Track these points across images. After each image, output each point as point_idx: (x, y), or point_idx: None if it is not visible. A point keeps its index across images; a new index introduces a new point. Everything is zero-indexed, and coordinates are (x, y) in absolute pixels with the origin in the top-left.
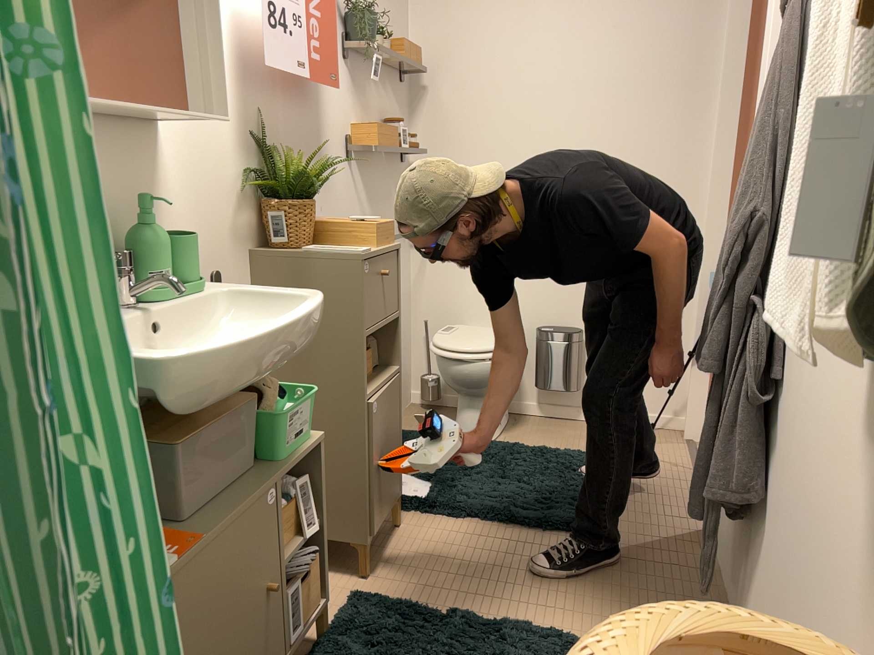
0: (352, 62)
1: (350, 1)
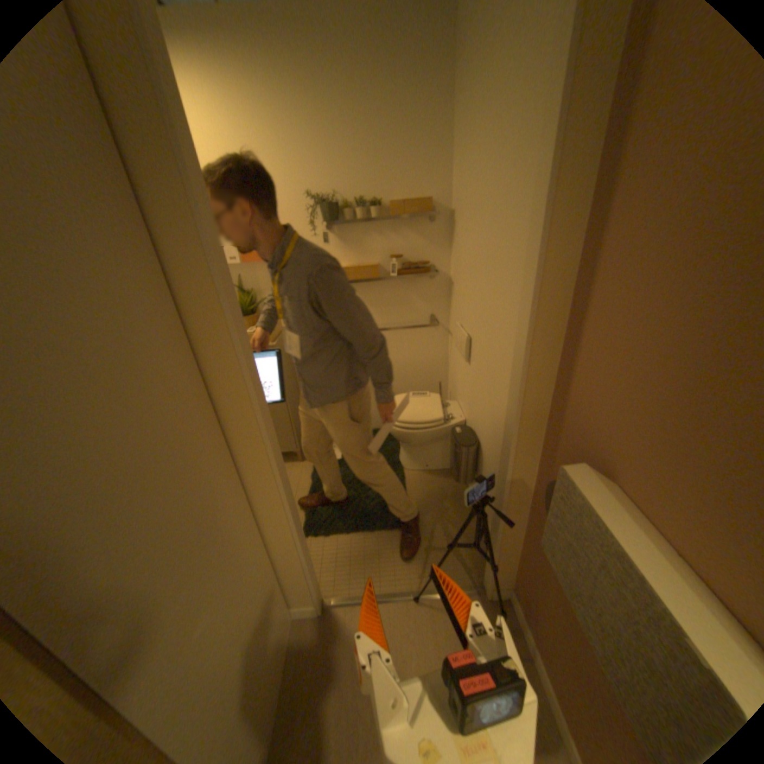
0: (337, 226)
1: (332, 187)
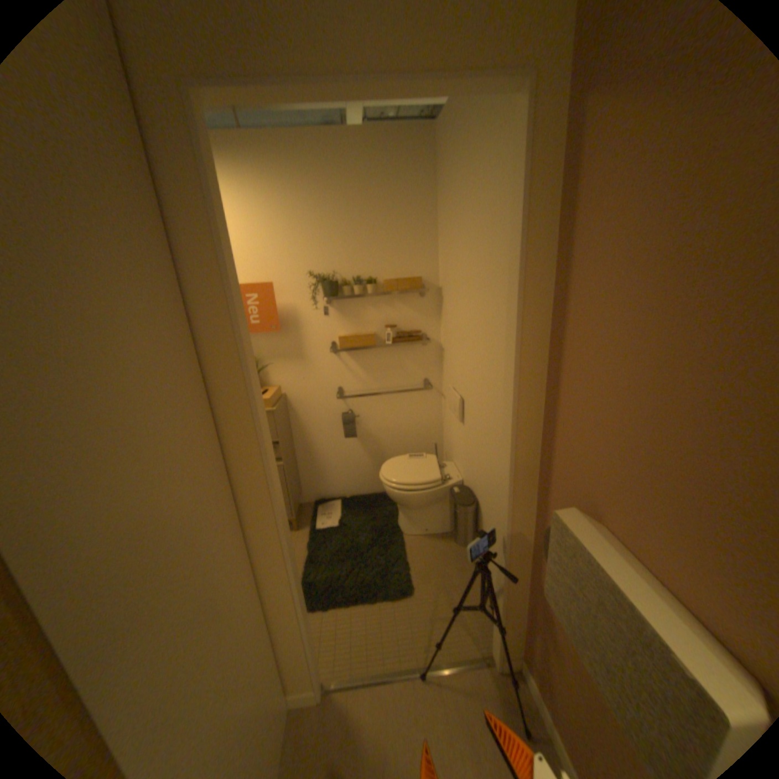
0: (336, 301)
1: (332, 269)
